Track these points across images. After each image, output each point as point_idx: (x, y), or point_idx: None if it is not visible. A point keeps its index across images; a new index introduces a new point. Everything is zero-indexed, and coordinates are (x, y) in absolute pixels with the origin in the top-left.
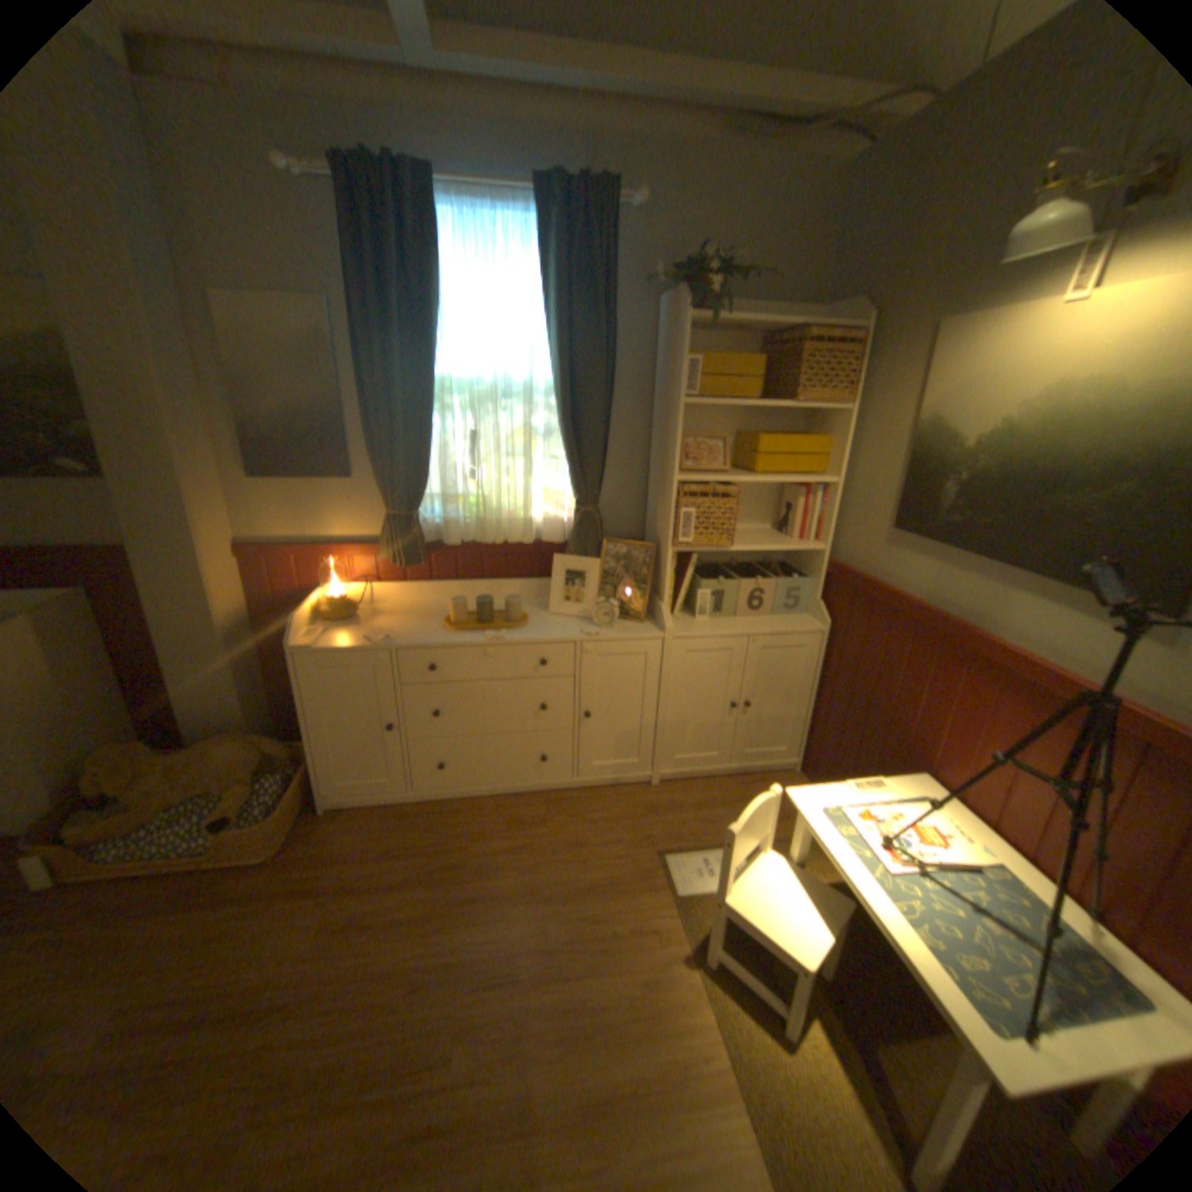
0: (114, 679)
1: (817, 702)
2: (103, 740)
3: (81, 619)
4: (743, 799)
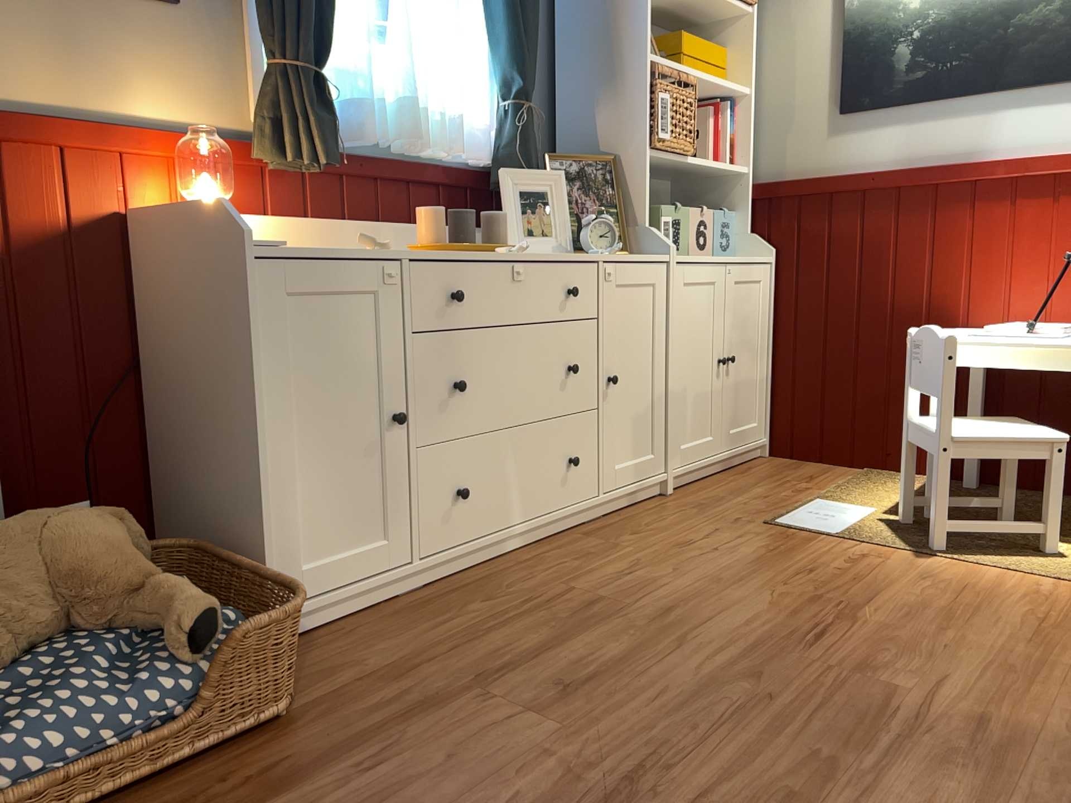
0: None
1: (774, 354)
2: None
3: None
4: (758, 479)
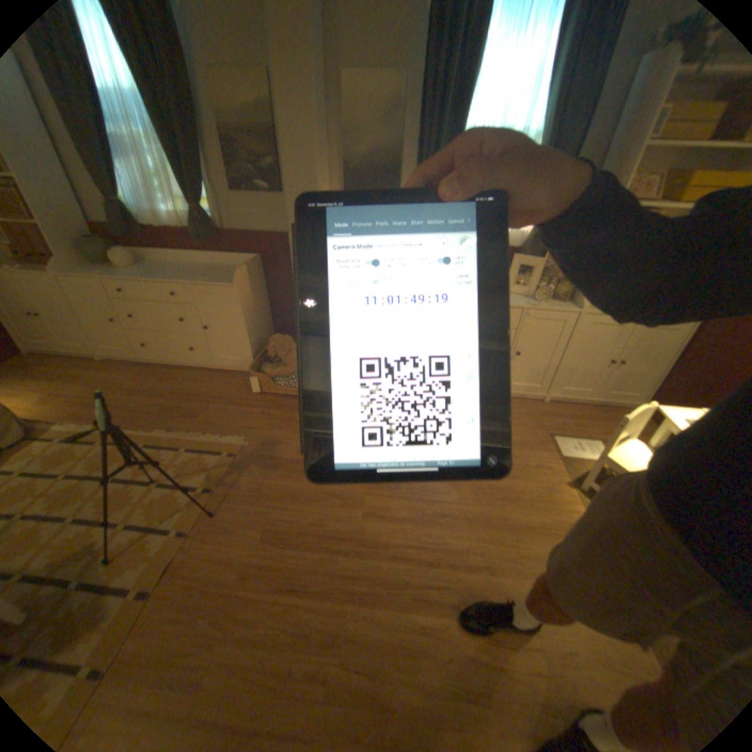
0: (268, 305)
1: (673, 368)
2: (265, 333)
3: (259, 271)
4: (603, 418)
